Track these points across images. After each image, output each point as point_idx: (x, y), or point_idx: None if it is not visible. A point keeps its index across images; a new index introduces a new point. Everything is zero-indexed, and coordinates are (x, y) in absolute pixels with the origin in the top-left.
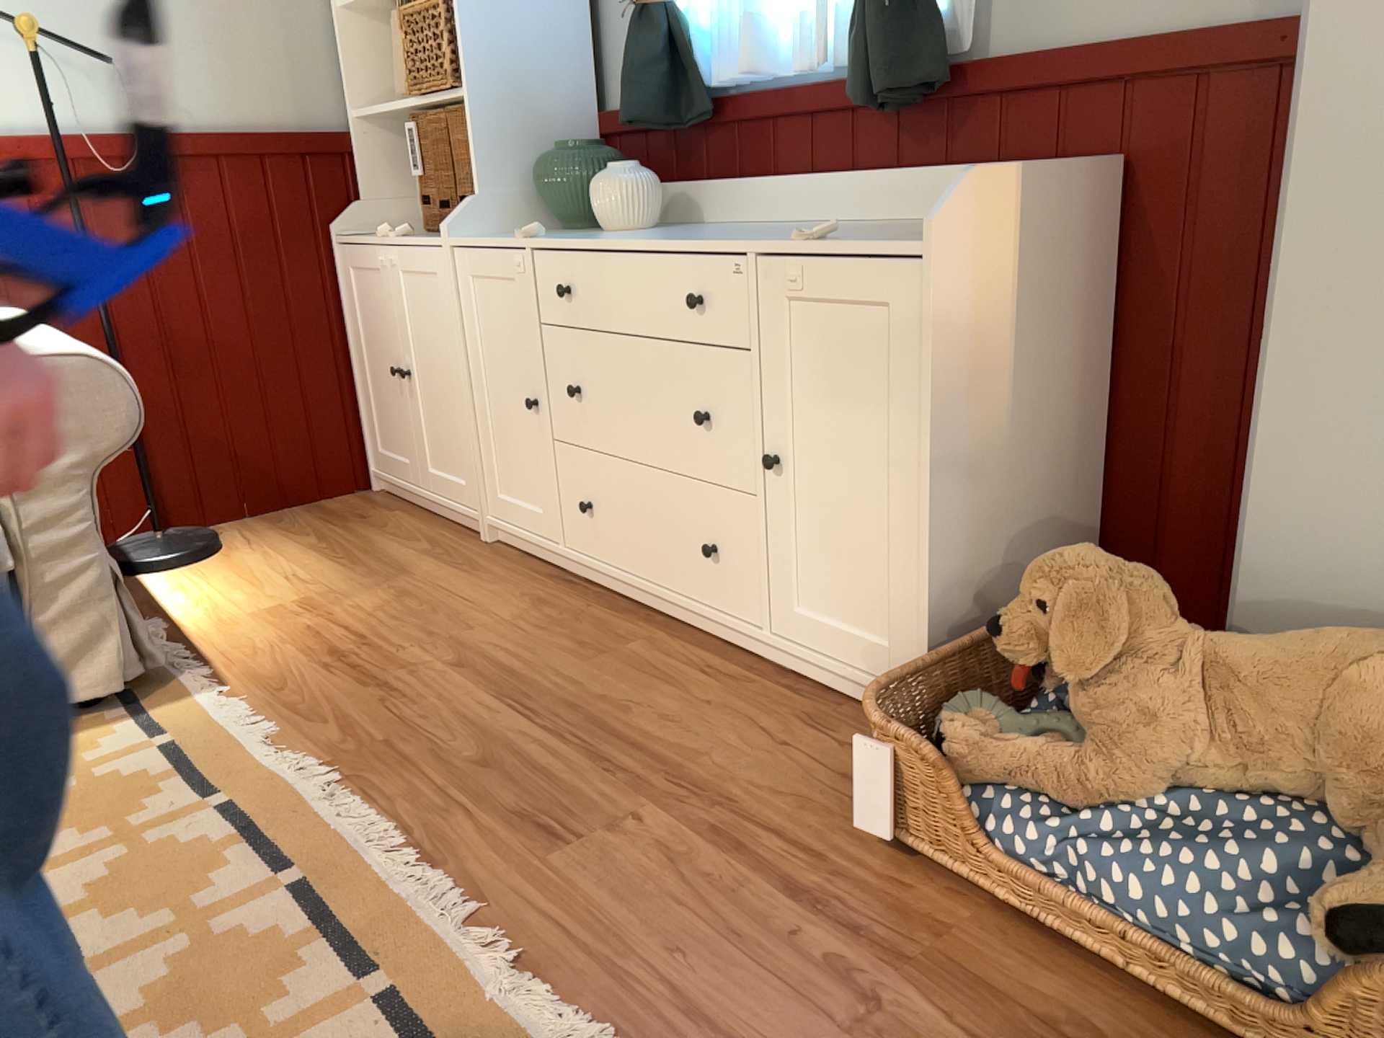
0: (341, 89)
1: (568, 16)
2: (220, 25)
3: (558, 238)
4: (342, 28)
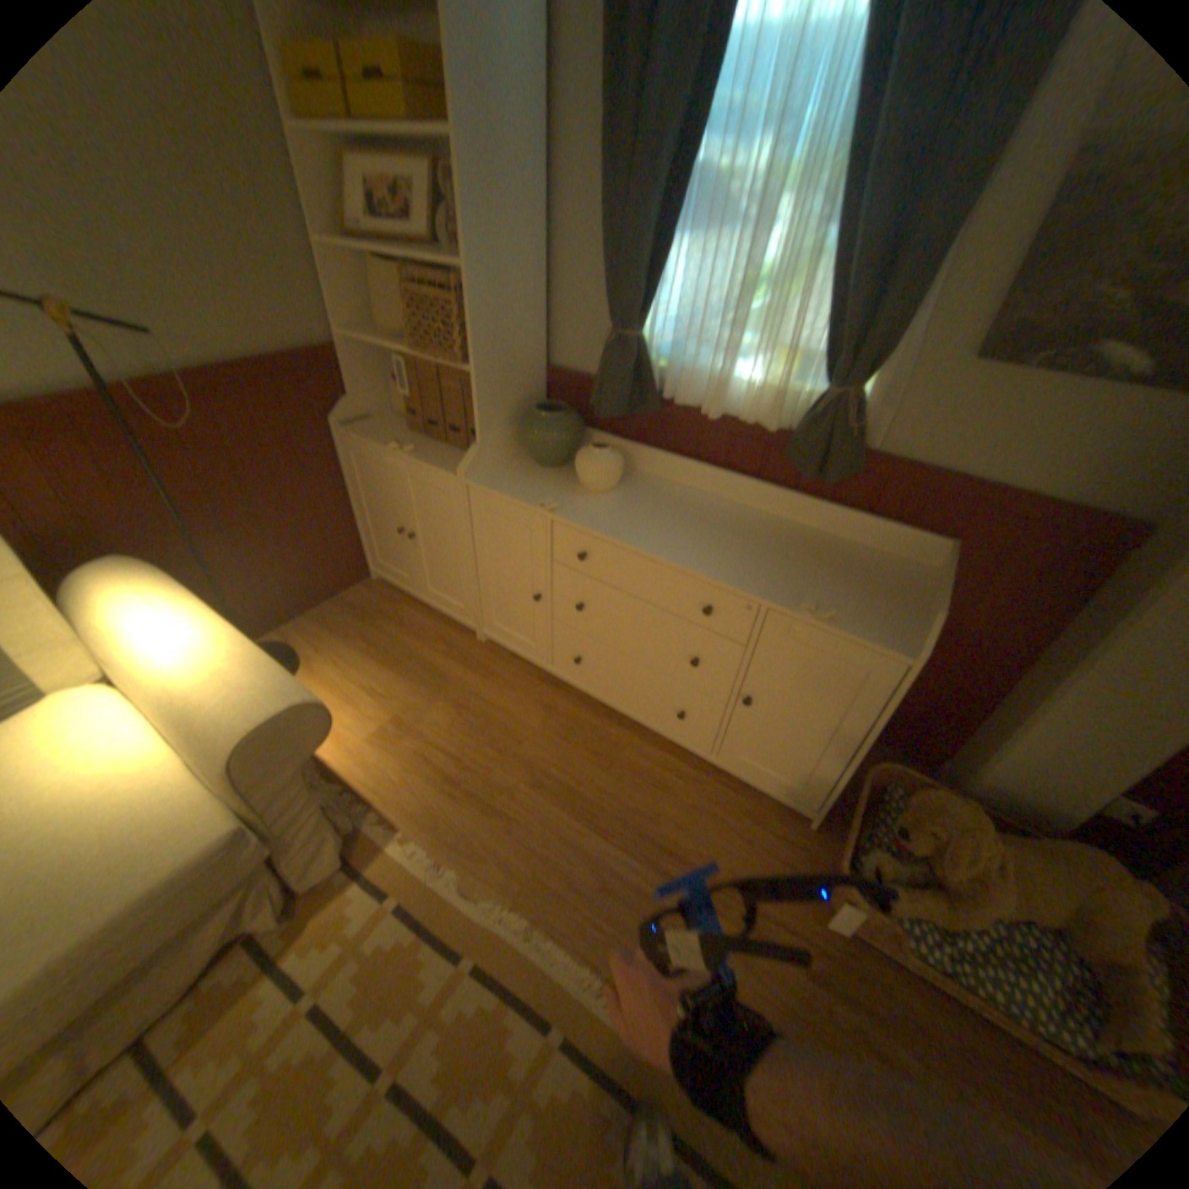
0: (321, 303)
1: (535, 295)
2: (215, 256)
3: (570, 510)
4: (320, 253)
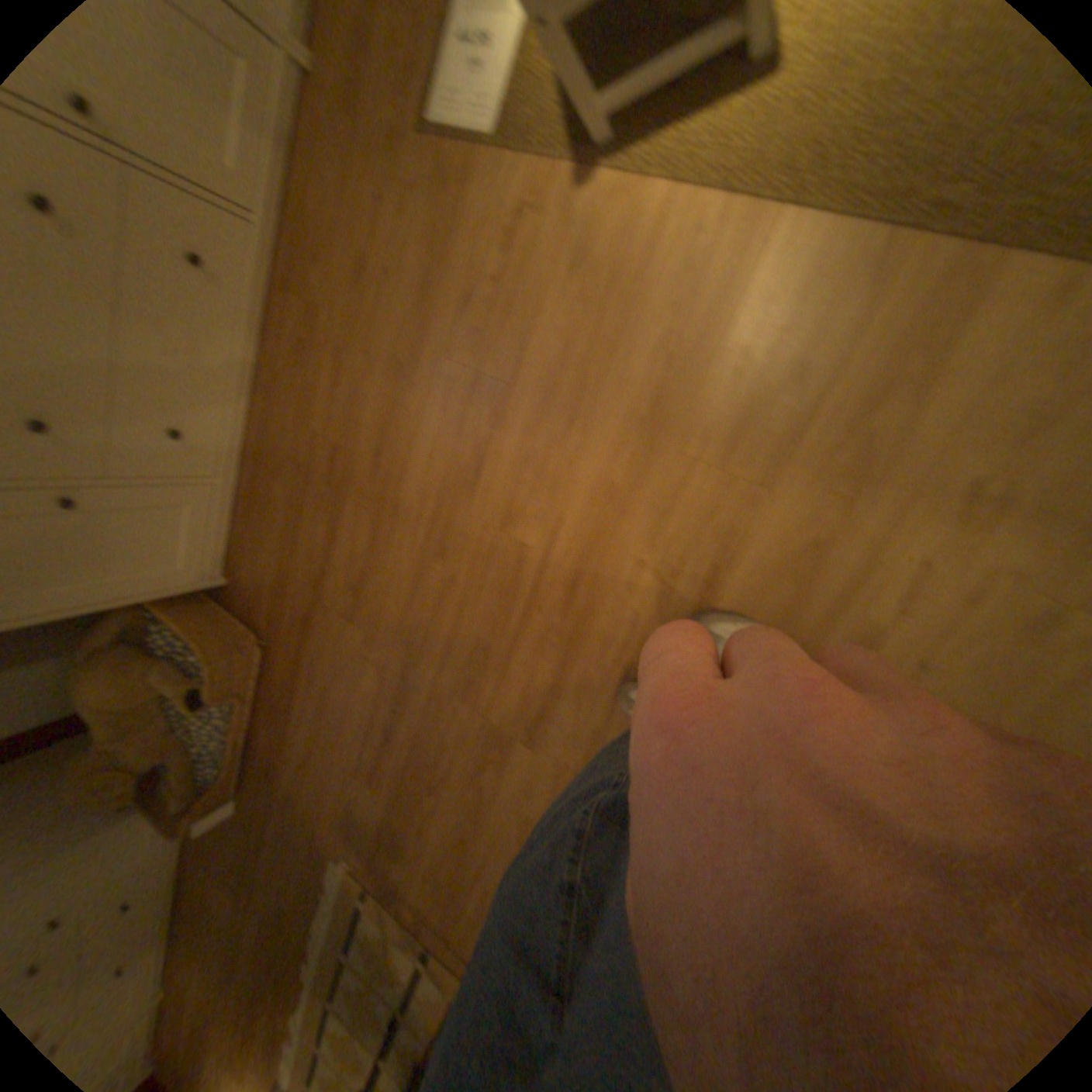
0: None
1: None
2: None
3: None
4: None
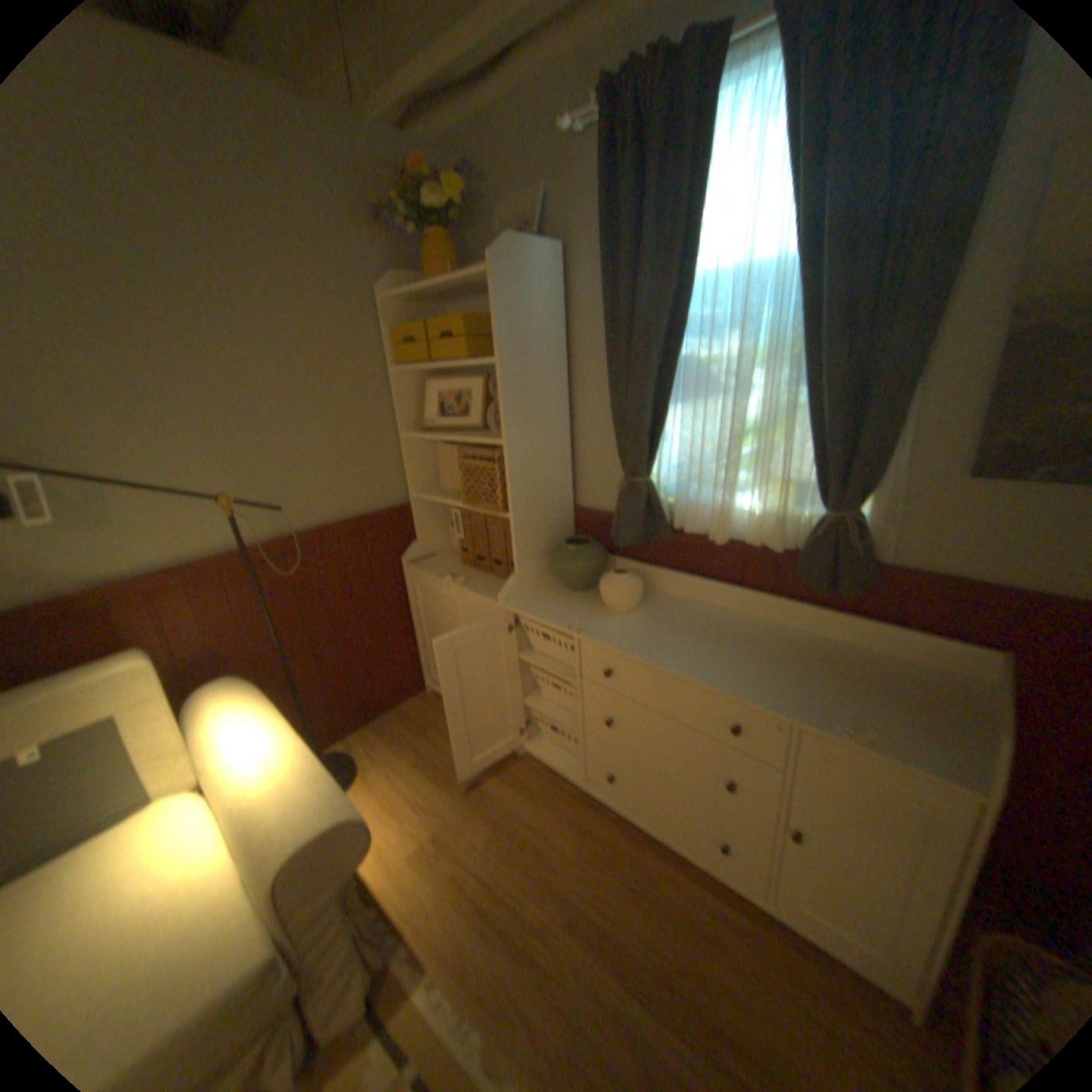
0: (403, 478)
1: (562, 458)
2: (334, 457)
3: (595, 631)
4: (405, 446)
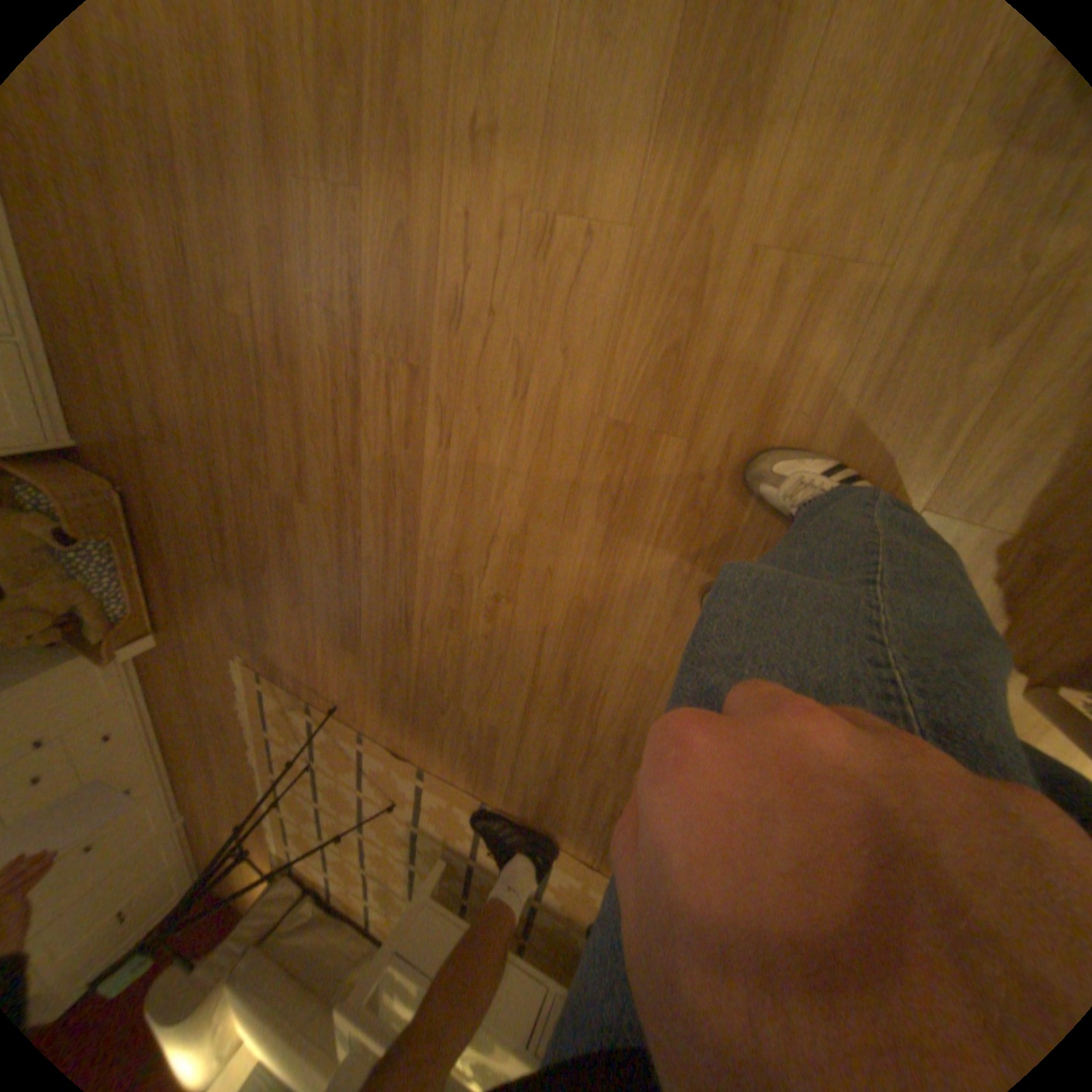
0: None
1: None
2: None
3: None
4: None
